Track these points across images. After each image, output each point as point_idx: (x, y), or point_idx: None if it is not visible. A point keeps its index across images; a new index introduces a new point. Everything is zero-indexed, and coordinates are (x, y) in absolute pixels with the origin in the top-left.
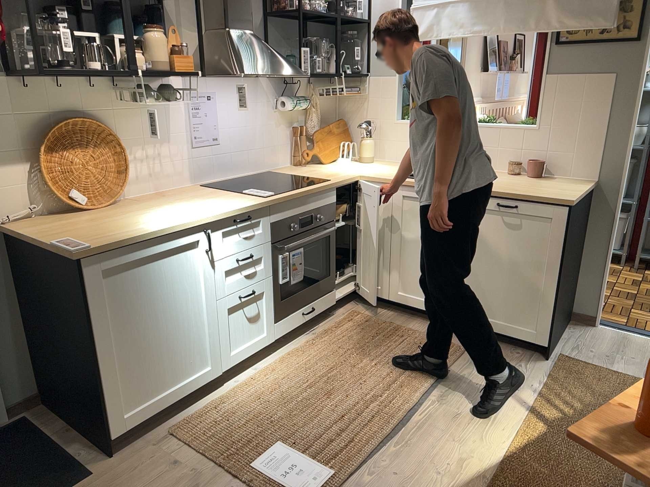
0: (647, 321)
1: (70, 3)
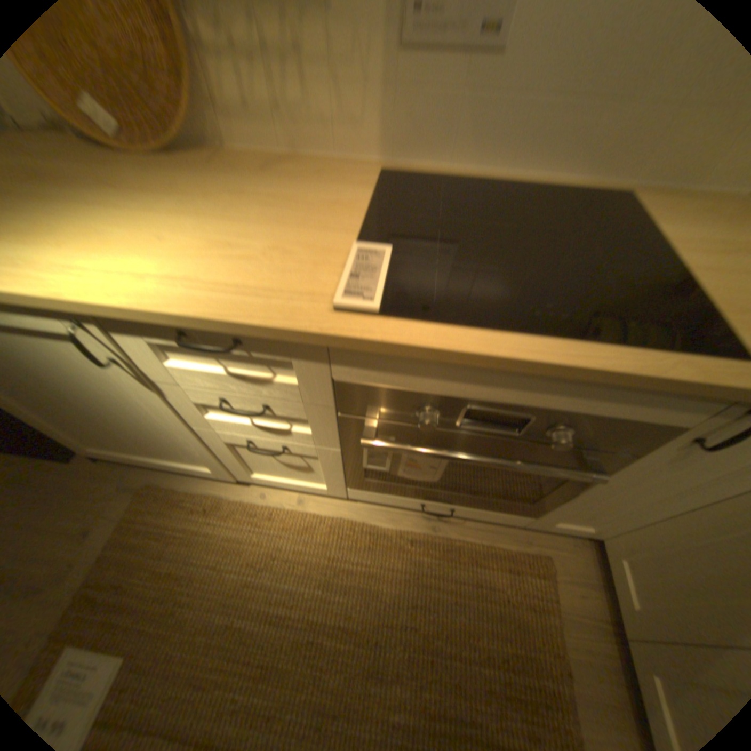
0: None
1: None
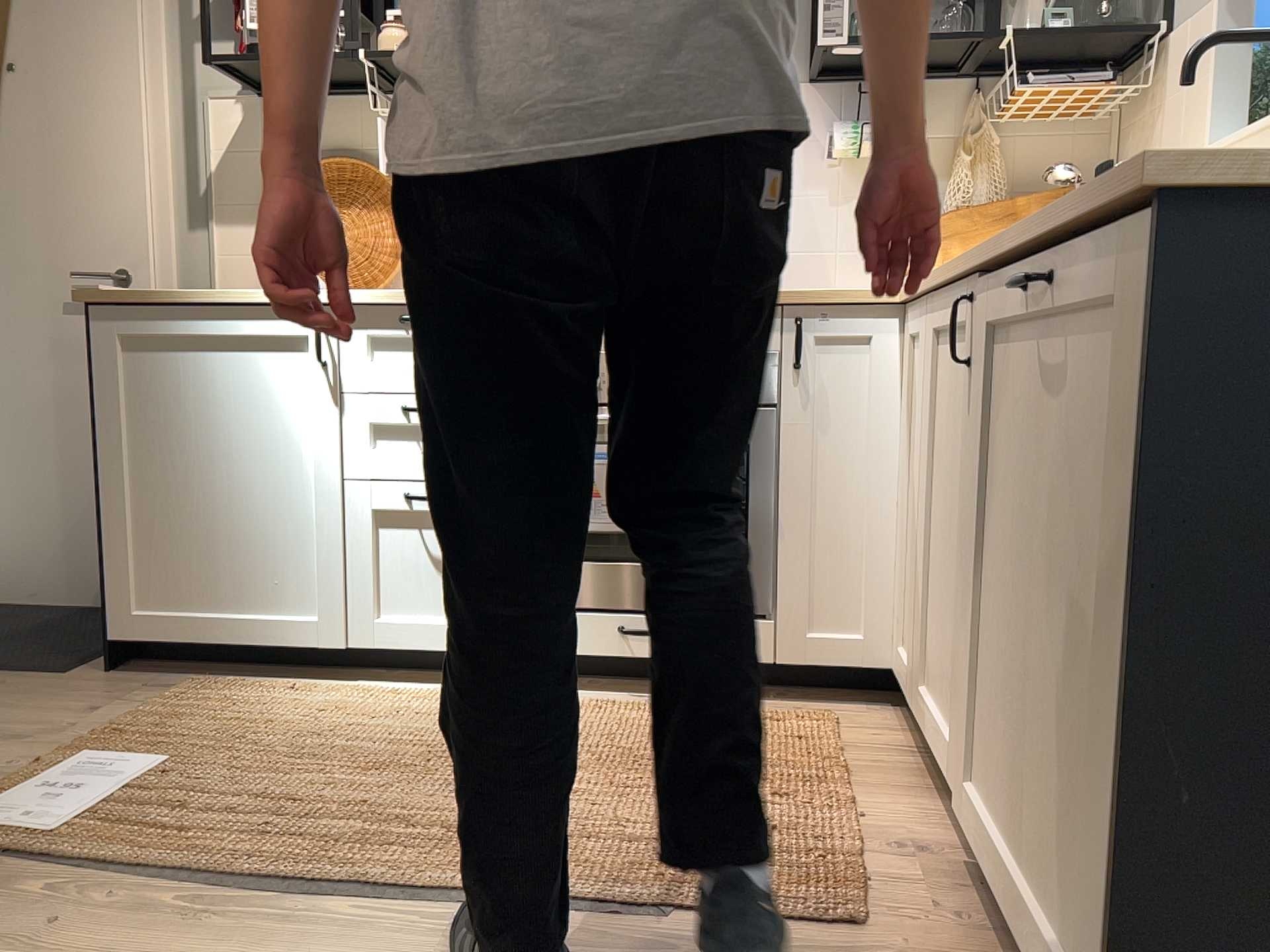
0: None
1: None
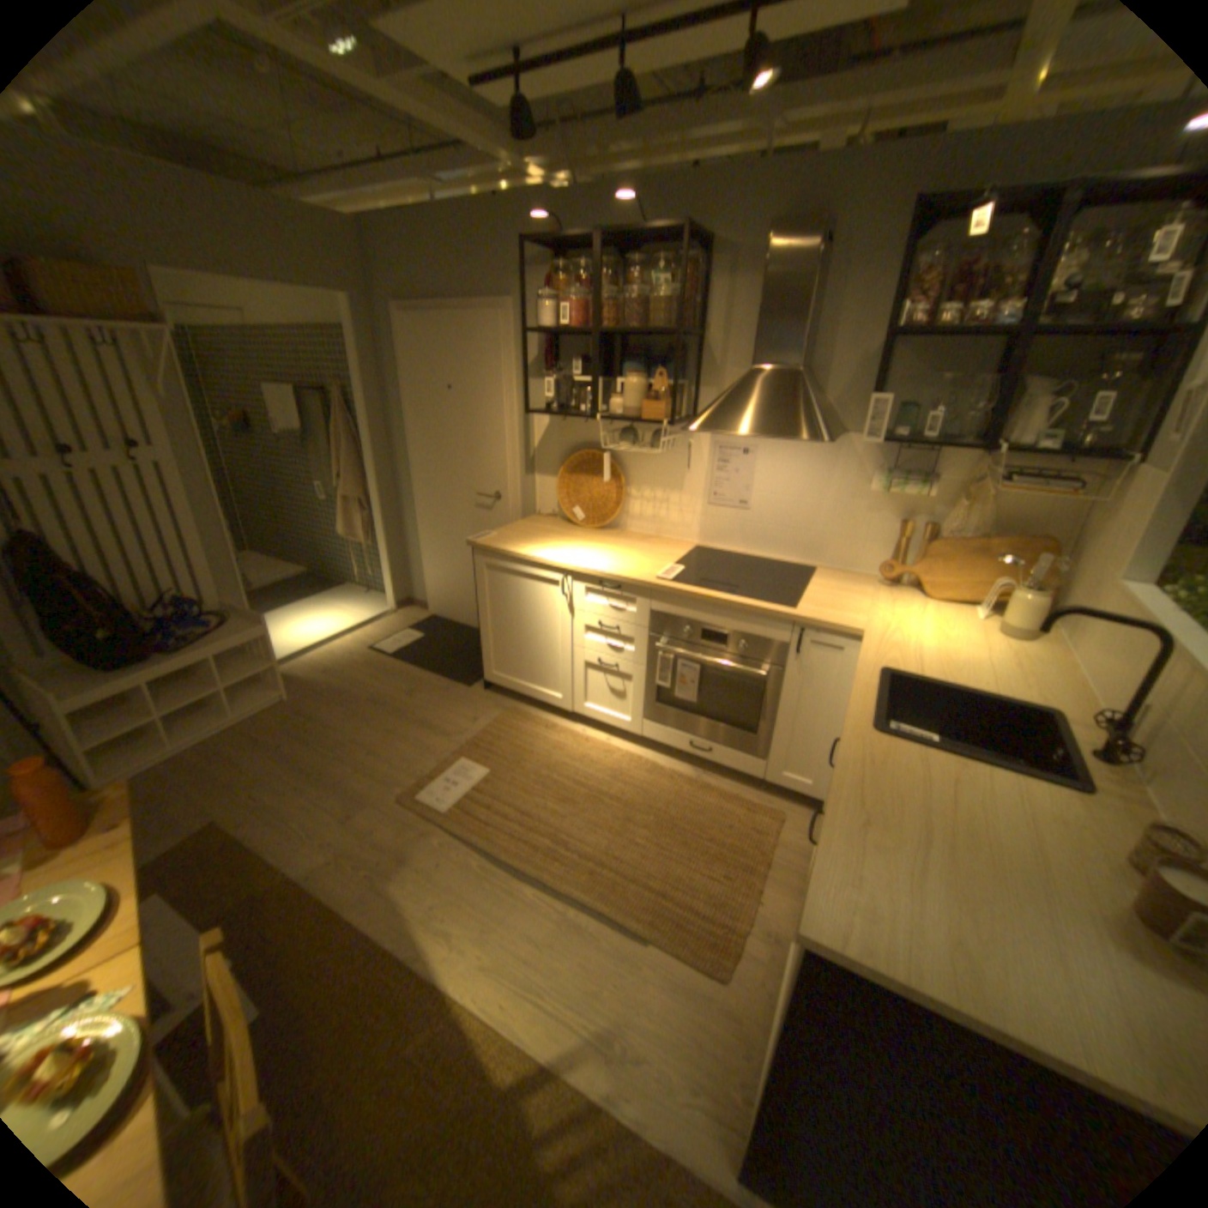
0: None
1: (610, 349)
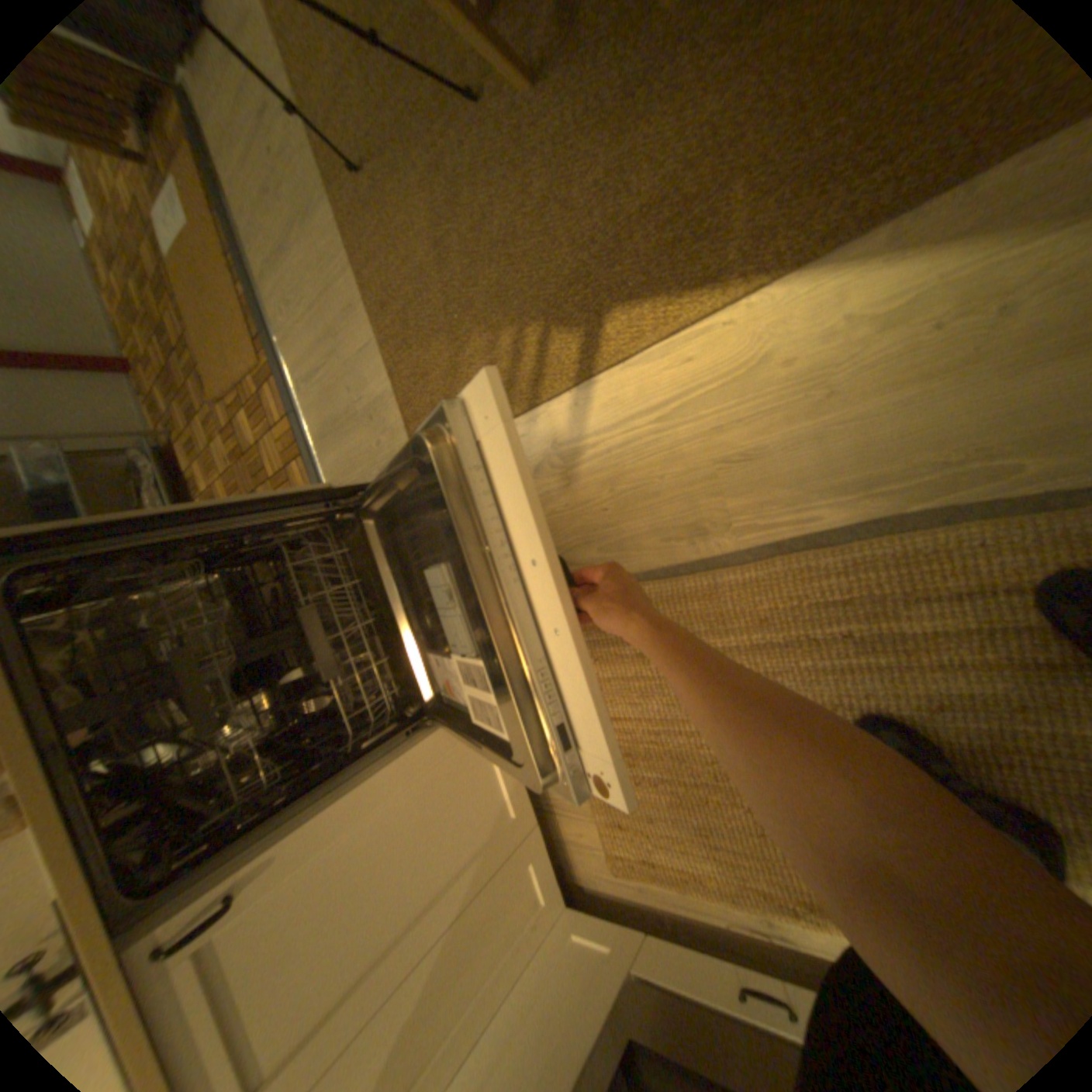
0: (277, 444)
1: None
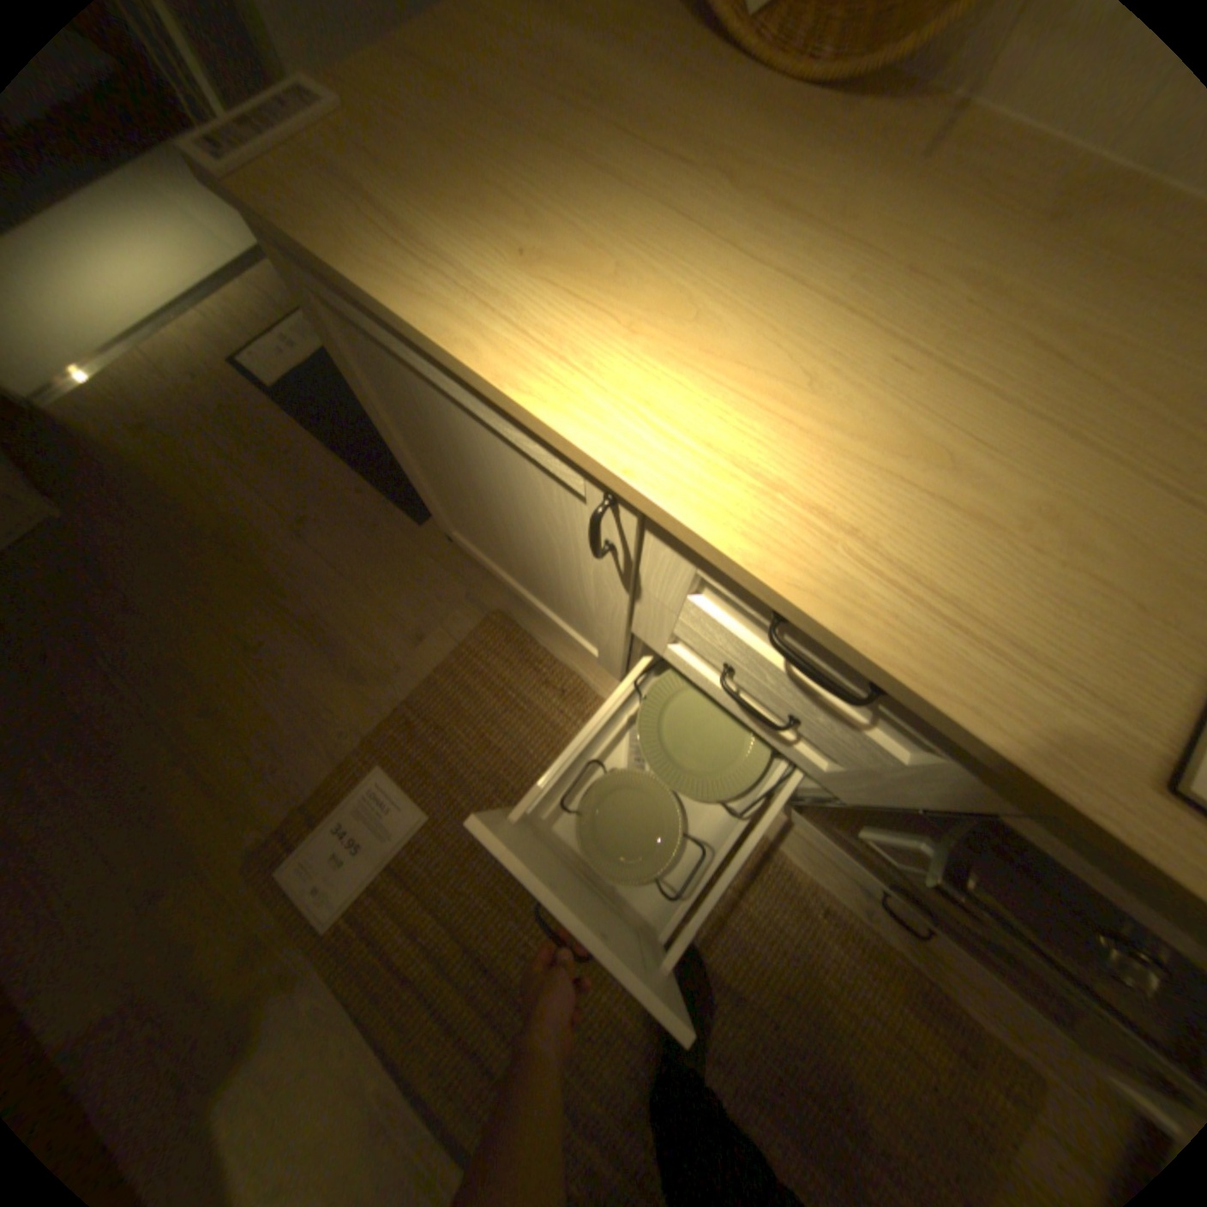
0: None
1: None
